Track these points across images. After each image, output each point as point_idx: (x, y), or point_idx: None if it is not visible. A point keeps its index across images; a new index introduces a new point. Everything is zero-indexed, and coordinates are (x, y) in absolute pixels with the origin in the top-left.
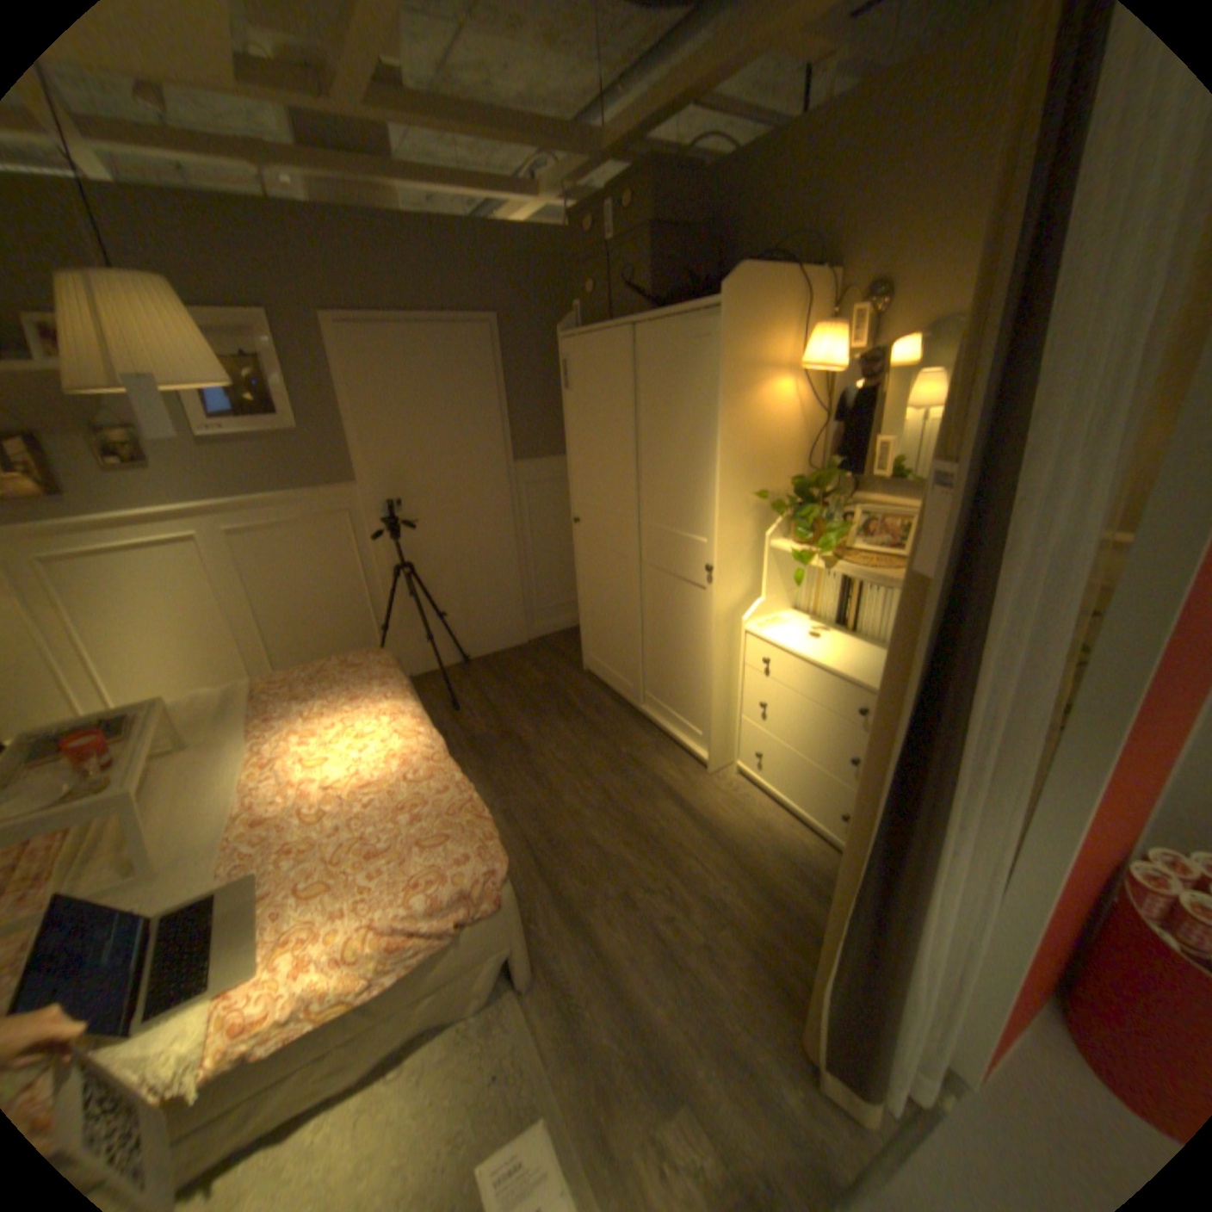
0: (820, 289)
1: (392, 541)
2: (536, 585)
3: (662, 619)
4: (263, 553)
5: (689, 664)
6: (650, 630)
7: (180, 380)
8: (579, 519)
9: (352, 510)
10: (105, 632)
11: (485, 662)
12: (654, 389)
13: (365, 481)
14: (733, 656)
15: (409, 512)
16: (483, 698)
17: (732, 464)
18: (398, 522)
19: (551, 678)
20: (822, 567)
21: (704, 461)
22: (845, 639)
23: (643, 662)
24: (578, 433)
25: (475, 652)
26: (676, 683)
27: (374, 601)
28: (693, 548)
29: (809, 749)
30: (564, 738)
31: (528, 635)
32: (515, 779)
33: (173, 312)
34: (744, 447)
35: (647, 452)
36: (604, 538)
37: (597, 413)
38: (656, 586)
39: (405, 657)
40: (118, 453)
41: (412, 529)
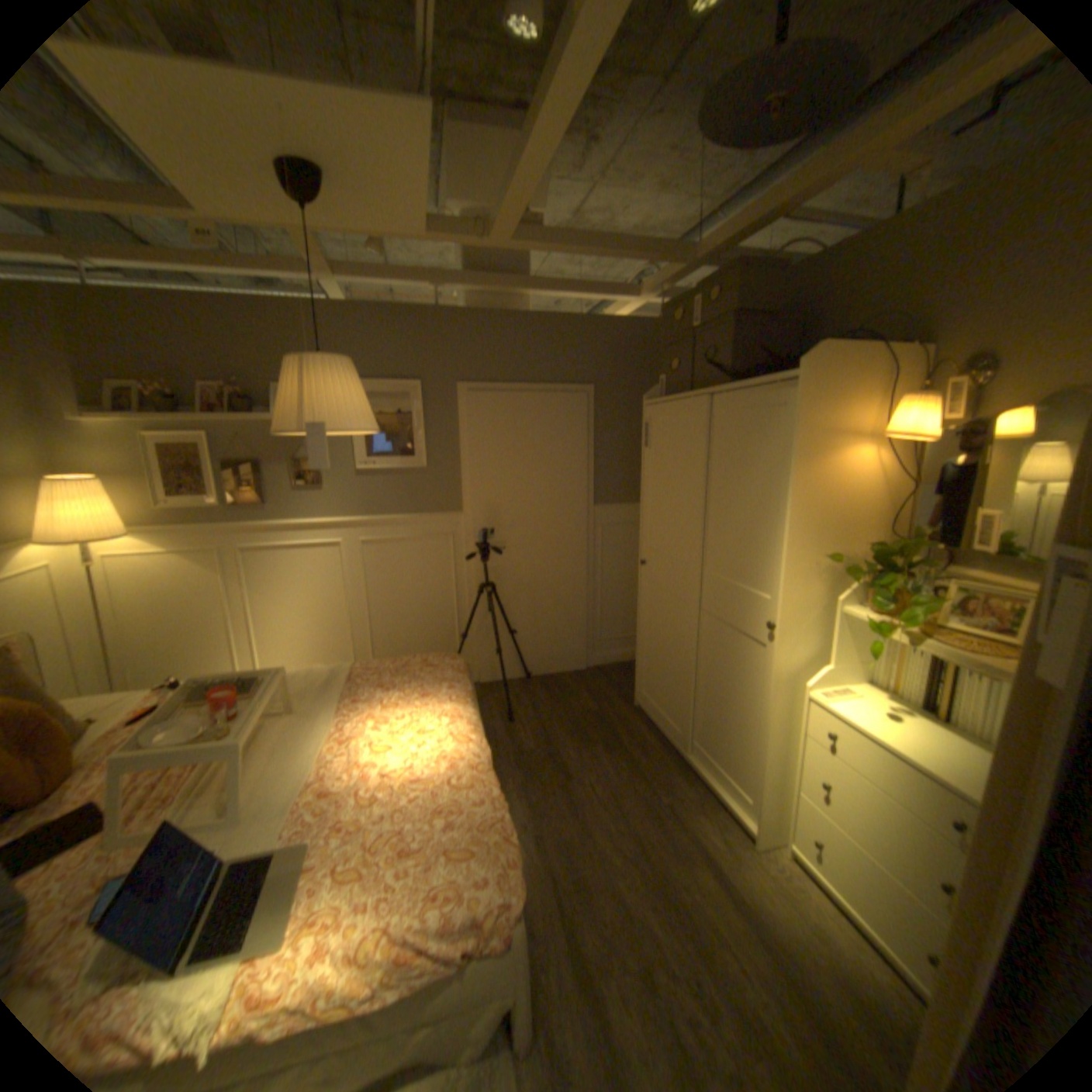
0: (910, 364)
1: (482, 563)
2: (599, 617)
3: (718, 670)
4: (384, 561)
5: (743, 722)
6: (704, 679)
7: (343, 428)
8: (645, 561)
9: (455, 534)
10: (266, 609)
11: (544, 682)
12: (726, 451)
13: (469, 512)
14: (793, 724)
15: (499, 540)
16: (536, 716)
17: (803, 524)
18: (490, 548)
19: (602, 709)
20: (906, 642)
21: (772, 519)
22: (935, 730)
23: (694, 711)
24: (652, 486)
25: (536, 671)
26: (727, 741)
27: (460, 612)
28: (755, 603)
29: (884, 855)
30: (605, 773)
31: (587, 663)
32: (552, 806)
33: (349, 381)
34: (817, 510)
35: (716, 507)
36: (666, 582)
37: (671, 469)
38: (714, 636)
39: (477, 665)
40: (305, 479)
41: (500, 555)
